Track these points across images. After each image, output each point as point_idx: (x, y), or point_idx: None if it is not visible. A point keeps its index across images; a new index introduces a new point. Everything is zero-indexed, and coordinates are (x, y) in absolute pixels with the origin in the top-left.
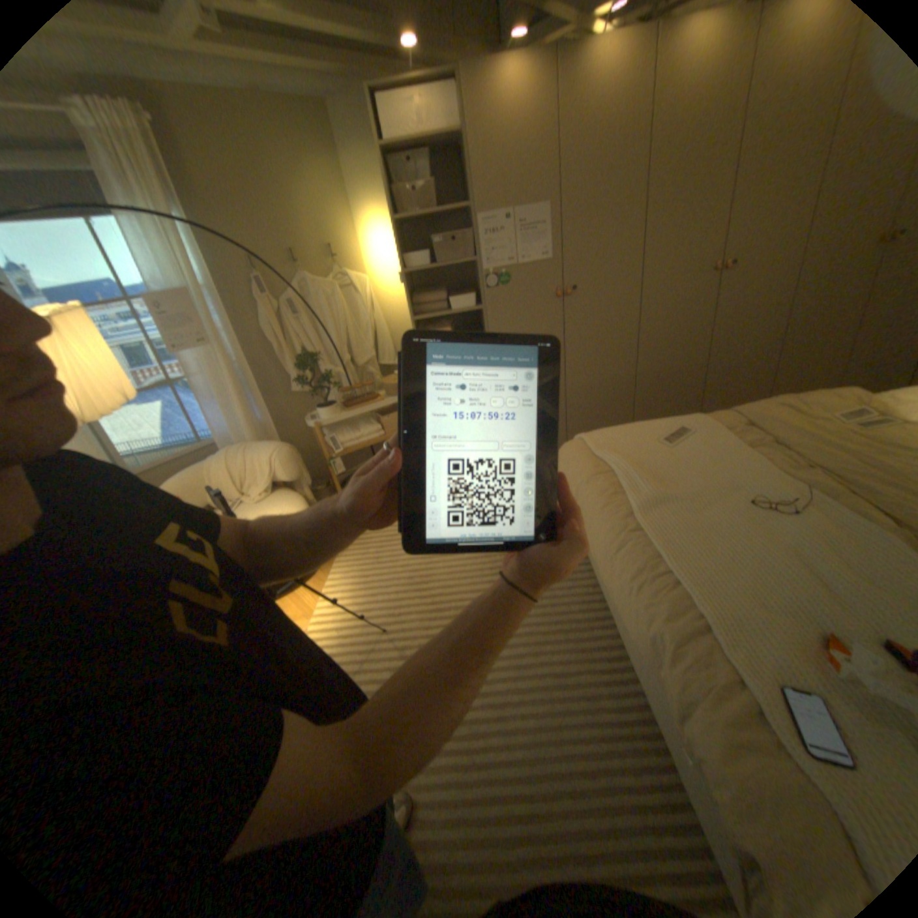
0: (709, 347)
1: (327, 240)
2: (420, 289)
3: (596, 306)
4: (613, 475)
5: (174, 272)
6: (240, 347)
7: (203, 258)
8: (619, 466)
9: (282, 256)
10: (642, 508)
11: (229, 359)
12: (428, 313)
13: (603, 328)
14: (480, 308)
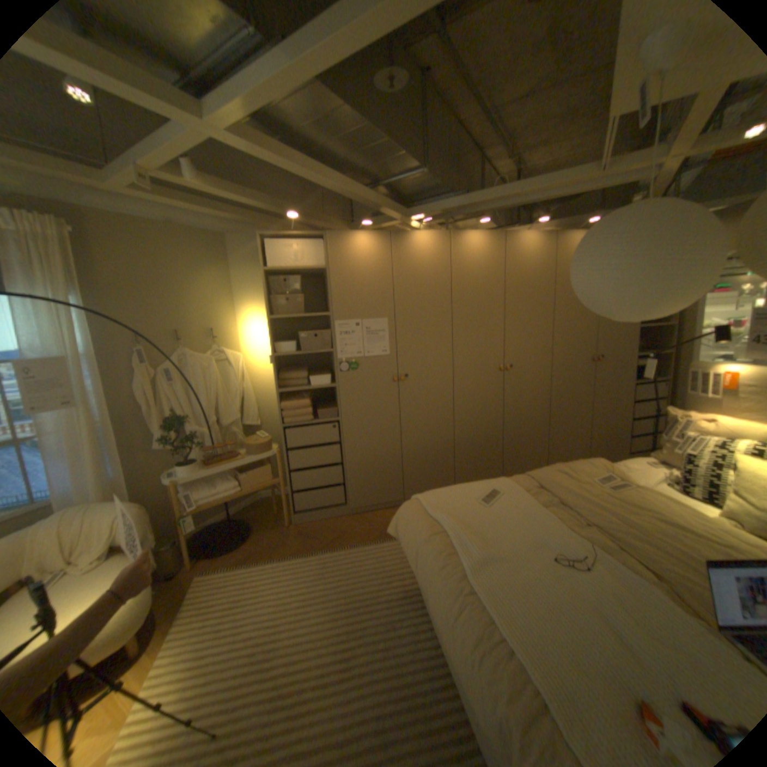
0: (502, 422)
1: (211, 326)
2: (286, 367)
3: (422, 389)
4: (447, 536)
5: (57, 344)
6: (108, 409)
7: (91, 334)
8: (450, 526)
9: (168, 335)
10: (473, 570)
11: (93, 420)
12: (291, 386)
13: (428, 405)
14: (335, 386)
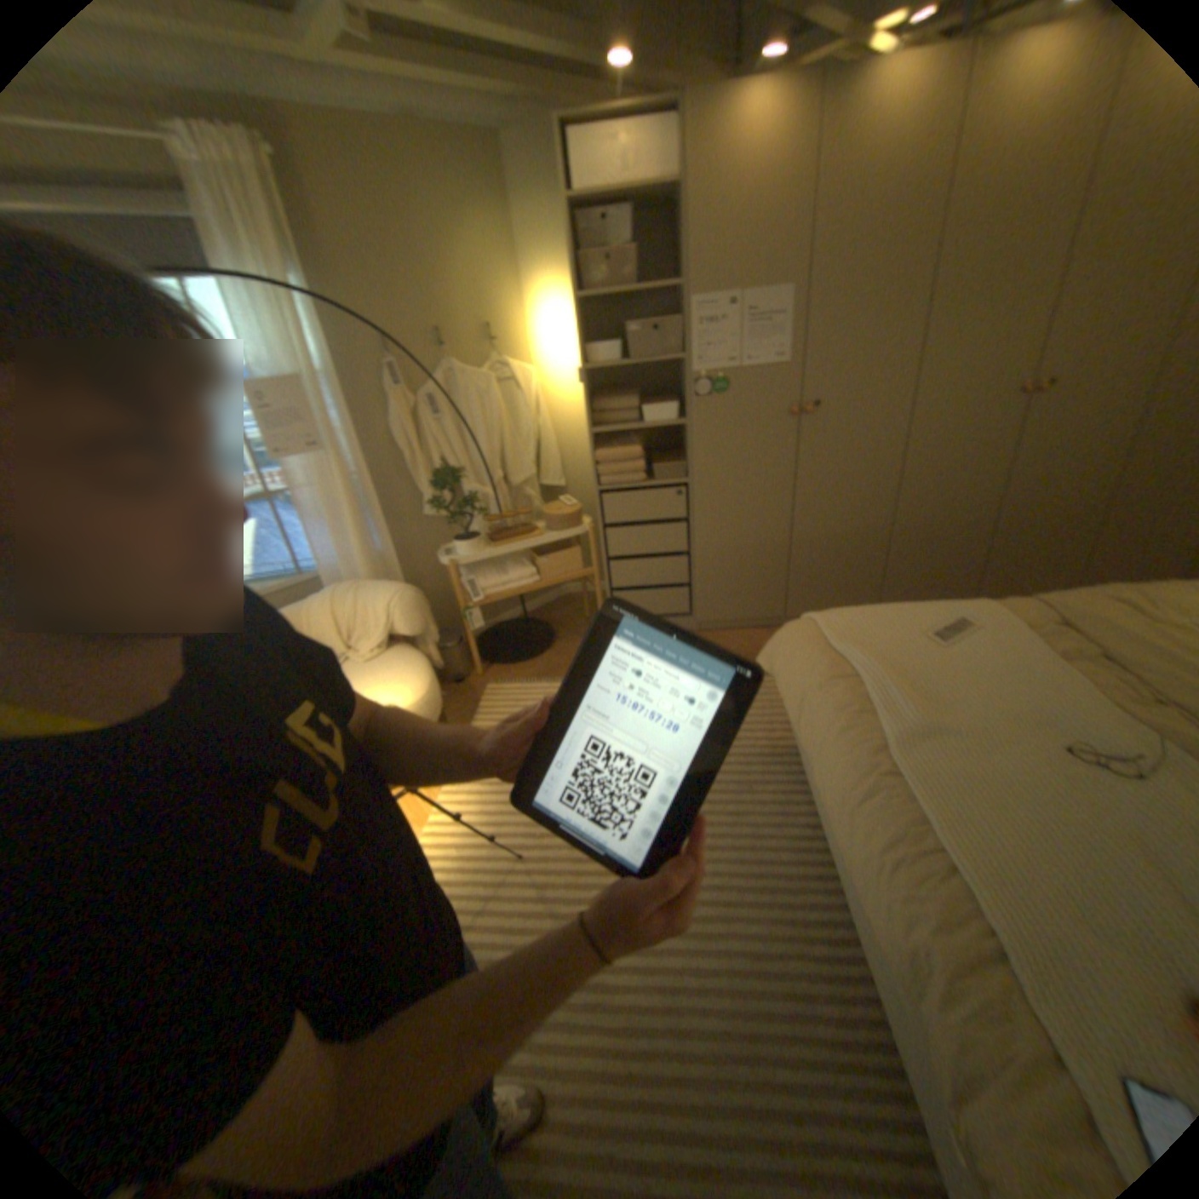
0: (1002, 498)
1: (487, 319)
2: (605, 391)
3: (846, 431)
4: (860, 683)
5: (288, 355)
6: (364, 455)
7: (326, 337)
8: (868, 670)
9: (427, 338)
10: (902, 741)
11: (349, 470)
12: (613, 424)
13: (853, 462)
14: (684, 423)
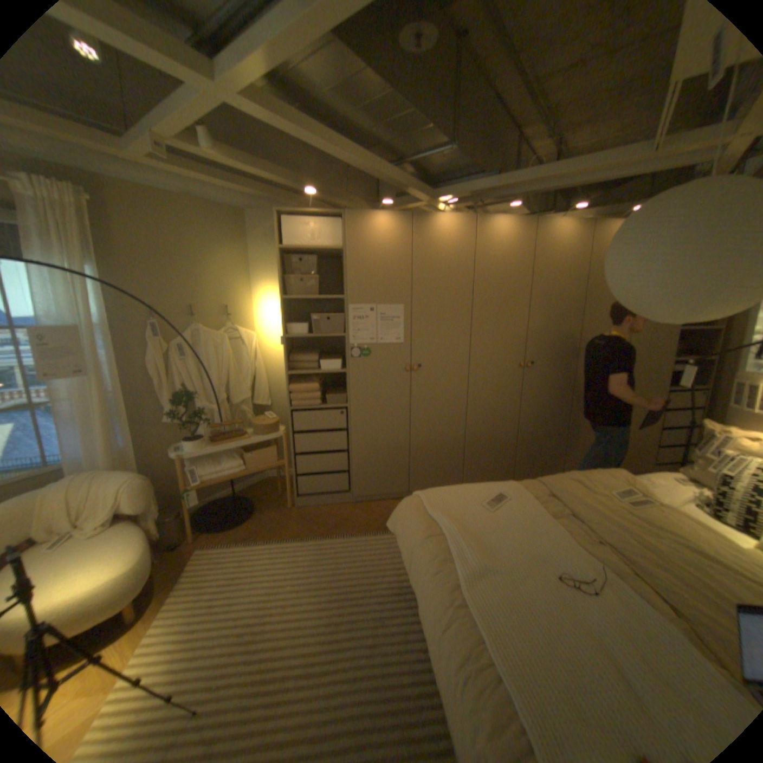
0: (518, 420)
1: (226, 303)
2: (298, 349)
3: (435, 381)
4: (444, 539)
5: (71, 312)
6: (119, 380)
7: (105, 304)
8: (449, 529)
9: (182, 310)
10: (468, 580)
11: (105, 390)
12: (302, 369)
13: (440, 398)
14: (345, 371)
